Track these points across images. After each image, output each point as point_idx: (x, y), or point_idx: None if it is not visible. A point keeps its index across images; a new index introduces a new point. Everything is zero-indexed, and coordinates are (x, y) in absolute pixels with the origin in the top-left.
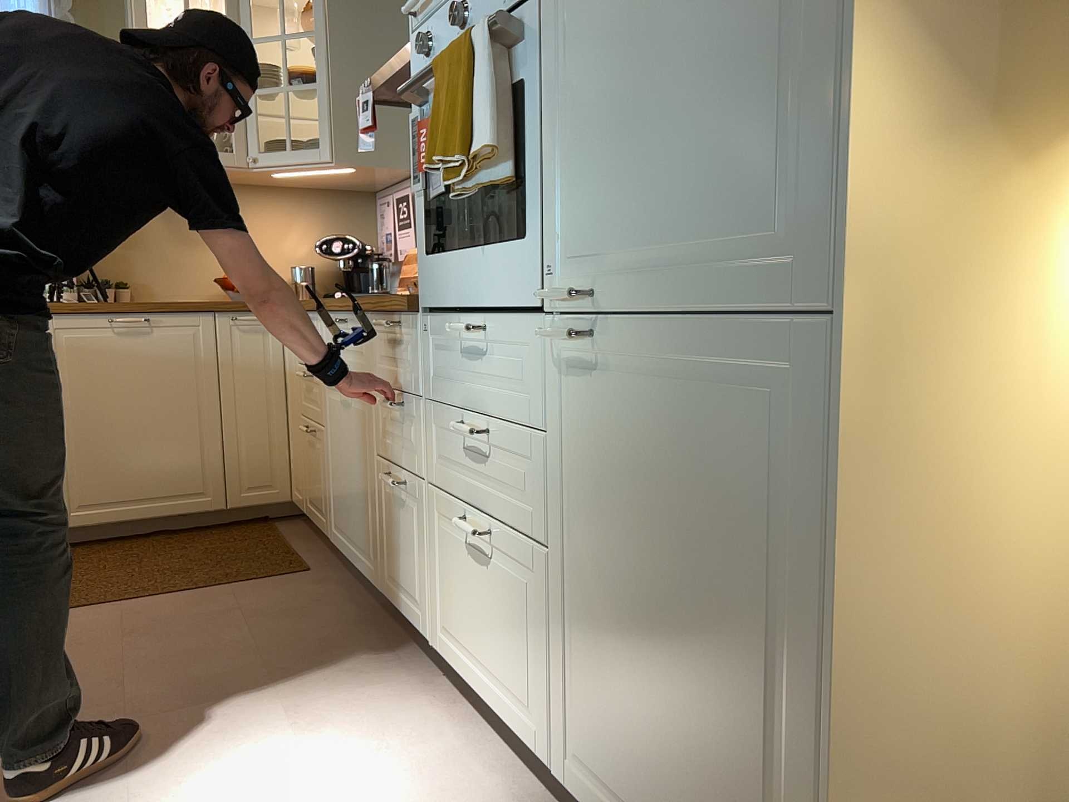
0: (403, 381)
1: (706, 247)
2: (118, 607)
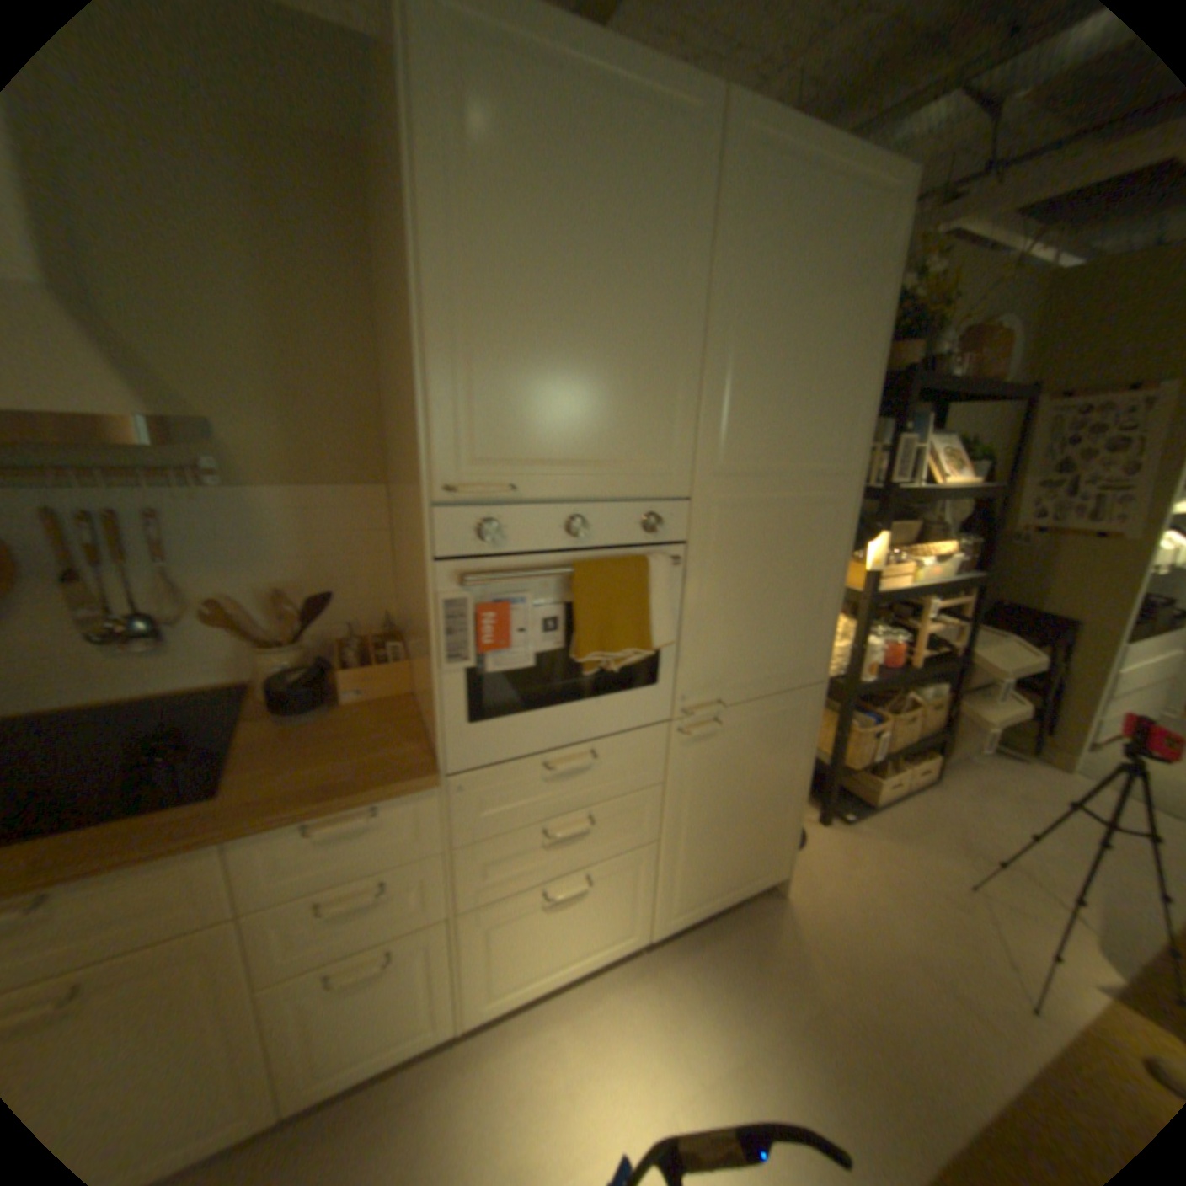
0: (379, 864)
1: (779, 671)
2: None
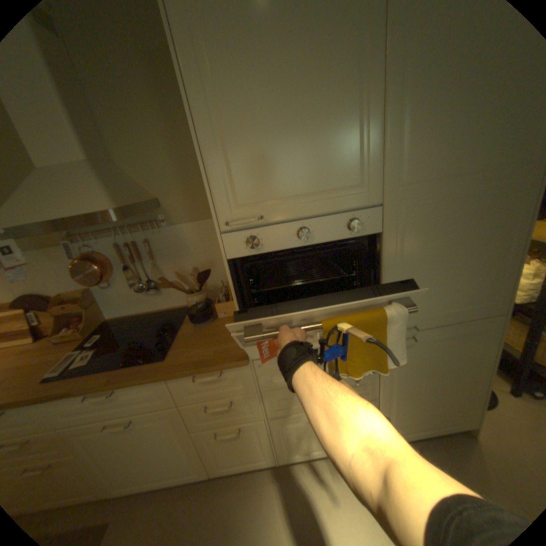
0: (227, 394)
1: (464, 308)
2: None
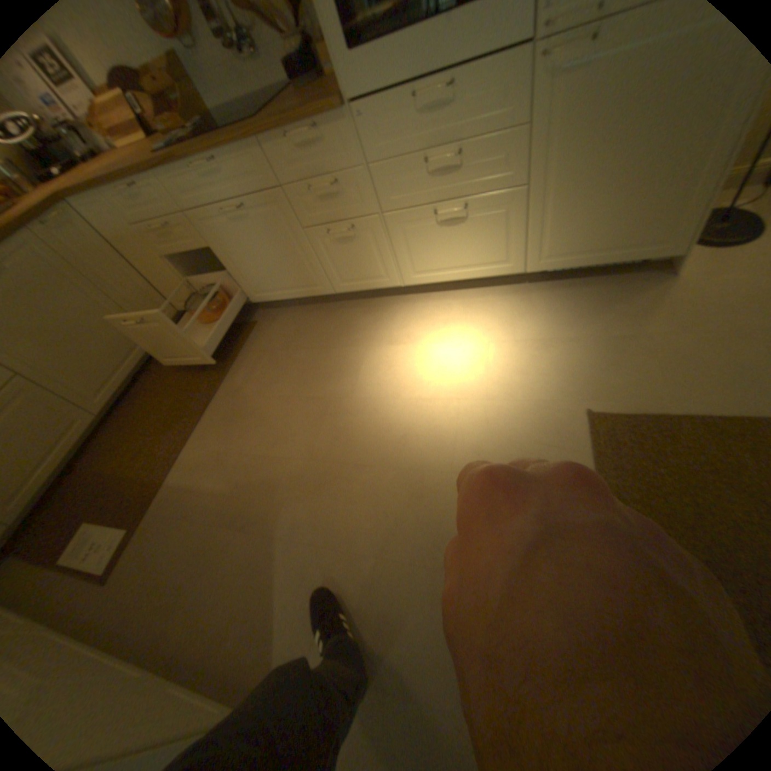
0: (329, 165)
1: None
2: (218, 398)
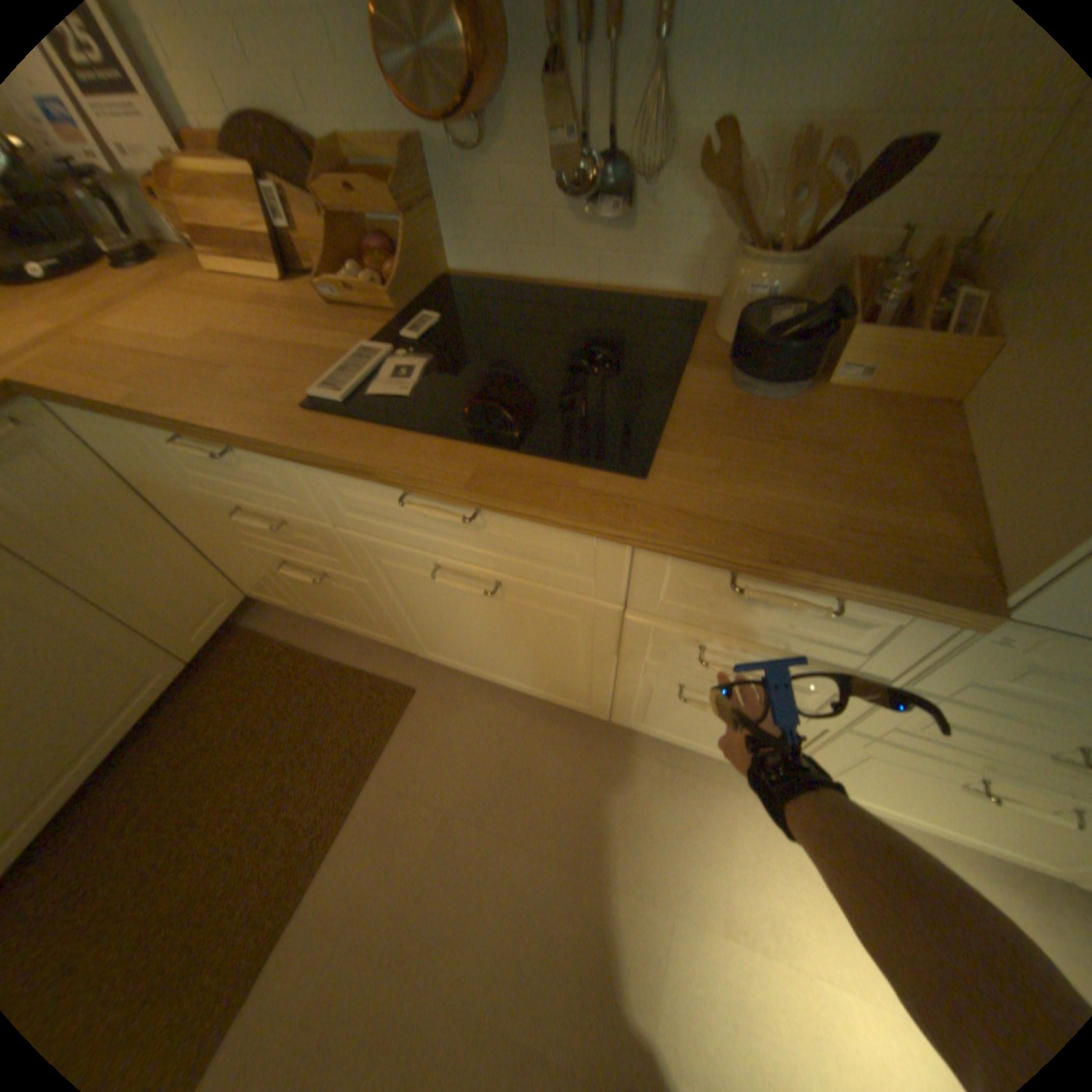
0: (799, 646)
1: None
2: (298, 926)
